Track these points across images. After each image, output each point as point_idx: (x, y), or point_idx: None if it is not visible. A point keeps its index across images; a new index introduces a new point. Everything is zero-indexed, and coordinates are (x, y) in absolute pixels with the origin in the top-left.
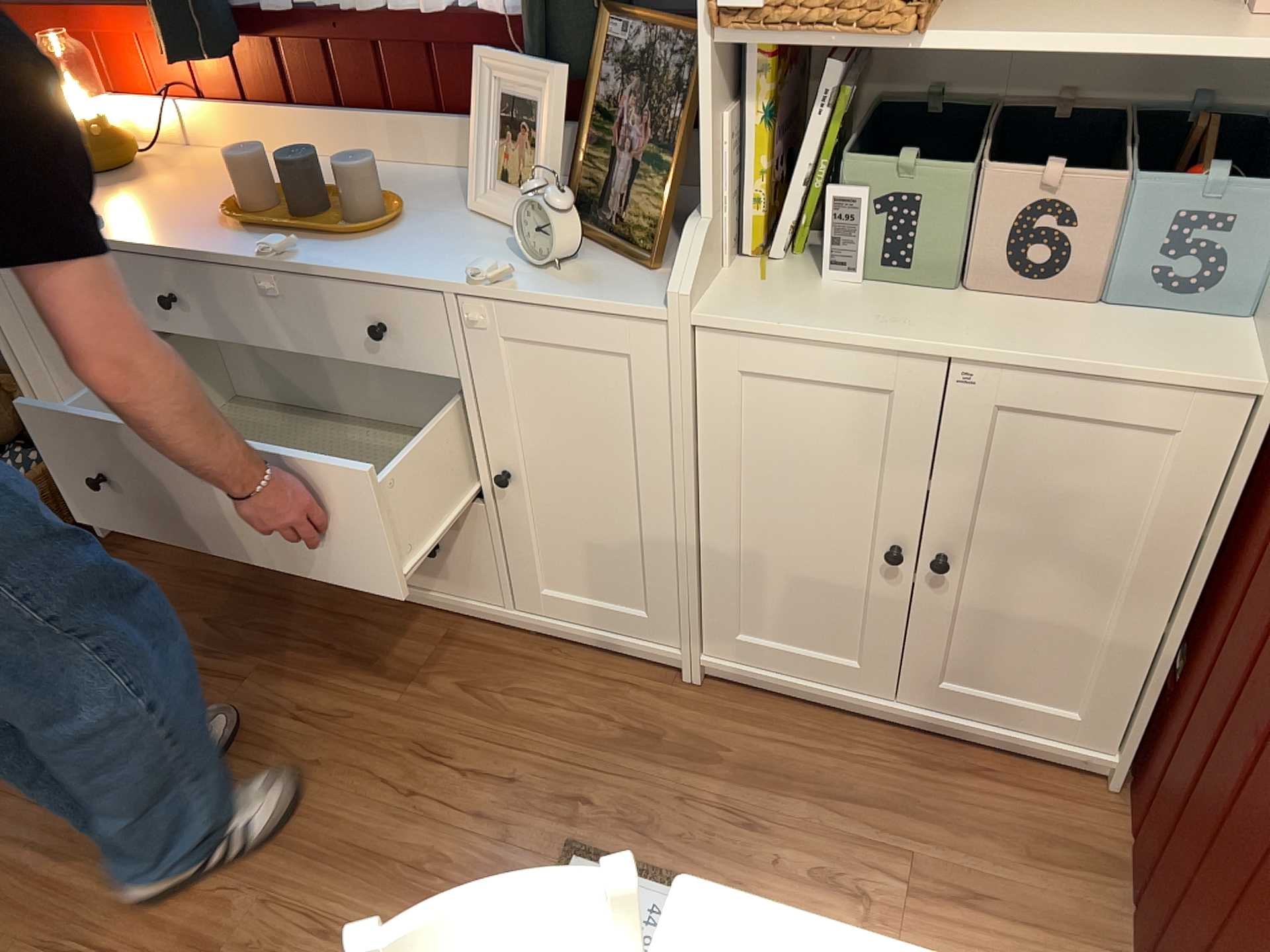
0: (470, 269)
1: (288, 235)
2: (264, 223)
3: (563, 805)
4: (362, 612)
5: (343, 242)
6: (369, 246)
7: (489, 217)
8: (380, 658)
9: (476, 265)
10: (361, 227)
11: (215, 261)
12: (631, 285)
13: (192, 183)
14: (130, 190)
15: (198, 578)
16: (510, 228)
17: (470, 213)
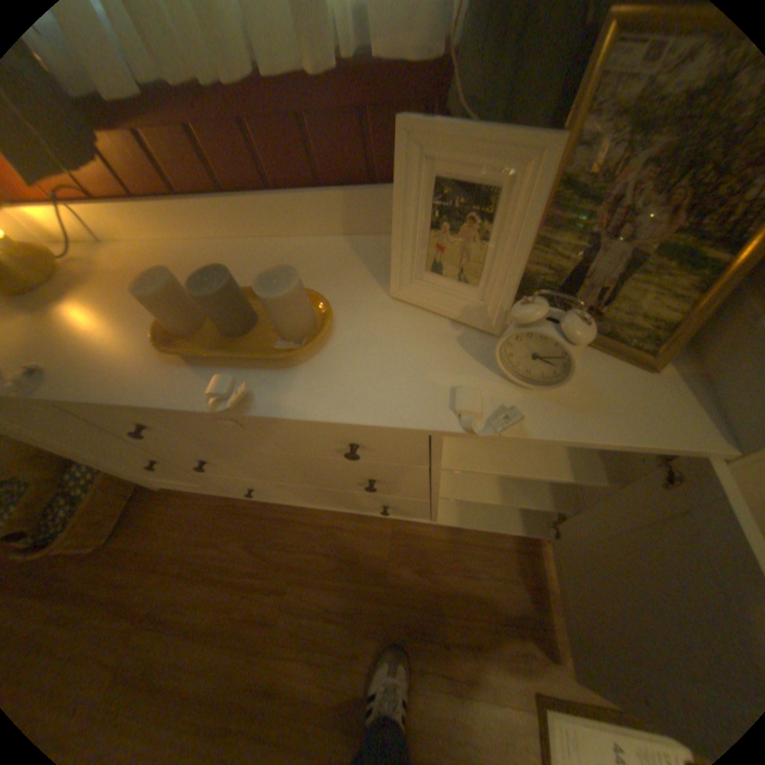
0: (453, 405)
1: (231, 365)
2: (203, 358)
3: (518, 663)
4: (335, 523)
5: (291, 370)
6: (321, 372)
7: (417, 306)
8: (360, 559)
9: (465, 405)
10: (306, 352)
11: (169, 409)
12: (653, 409)
13: (114, 292)
14: (61, 310)
15: (226, 513)
16: (450, 322)
17: (394, 302)
